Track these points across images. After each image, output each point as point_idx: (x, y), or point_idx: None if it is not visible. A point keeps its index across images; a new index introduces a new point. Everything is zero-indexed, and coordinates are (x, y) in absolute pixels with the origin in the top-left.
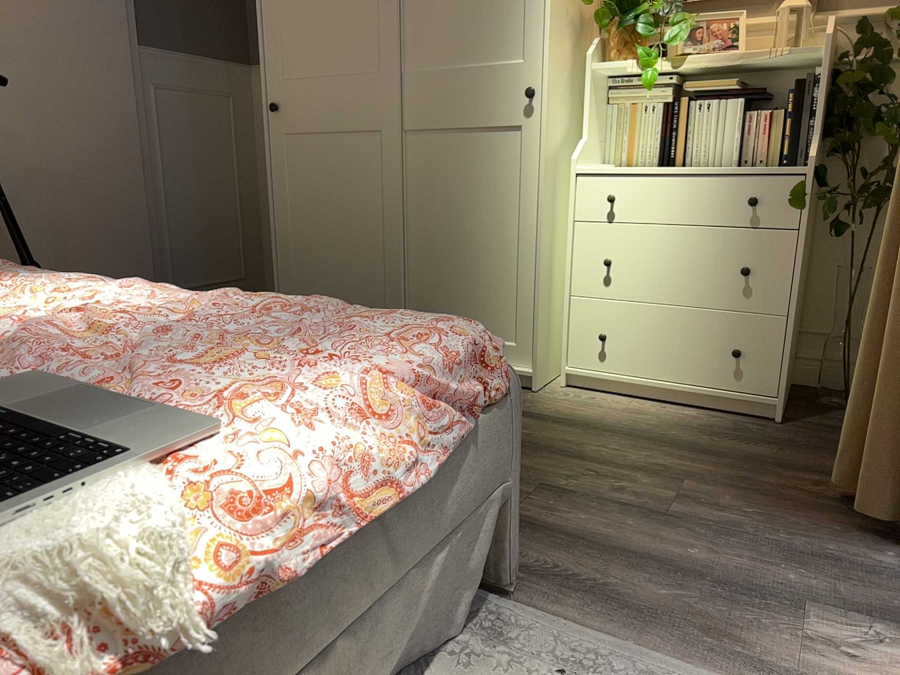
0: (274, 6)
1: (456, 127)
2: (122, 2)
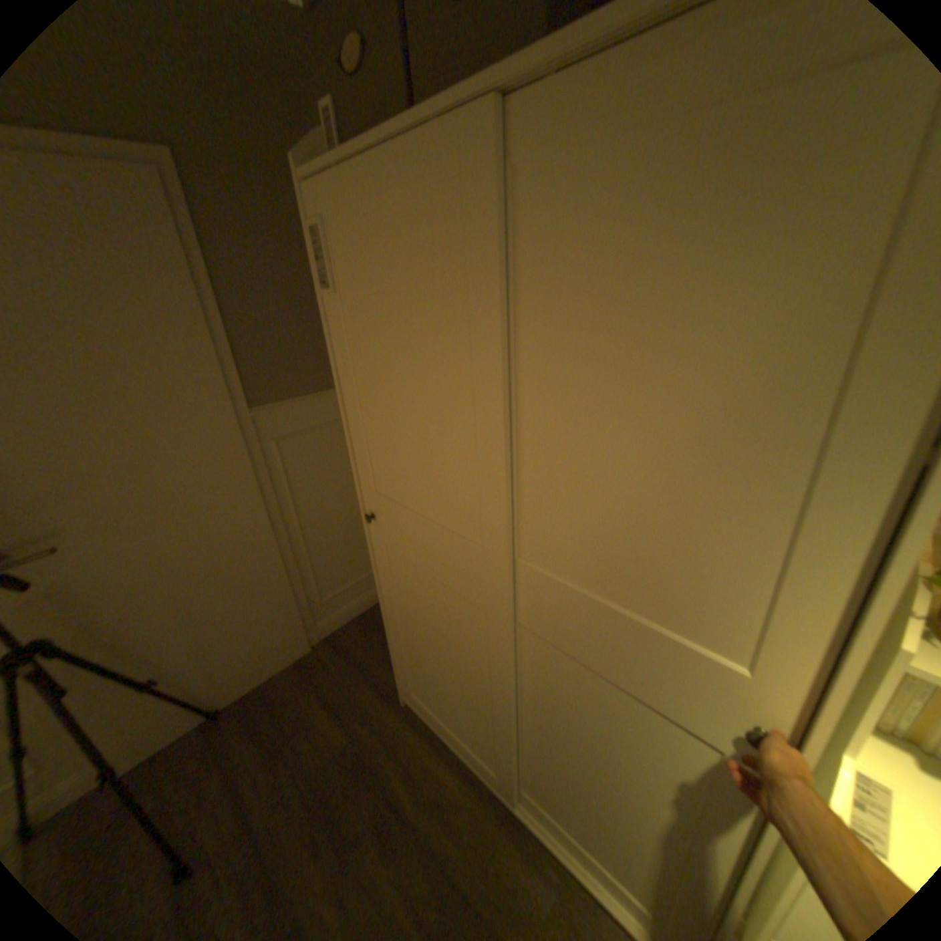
0: (355, 408)
1: (597, 671)
2: (216, 375)
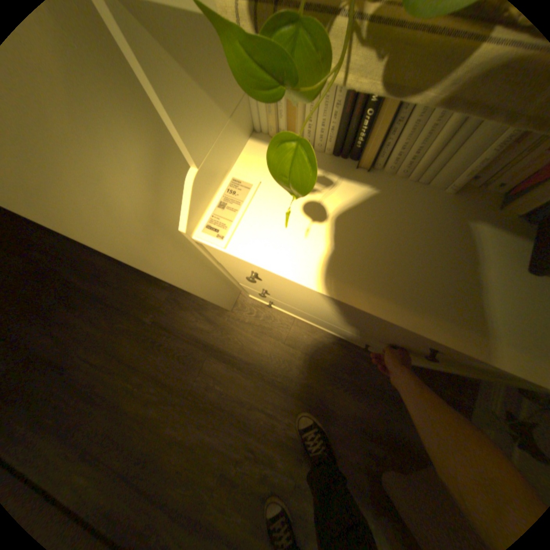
0: None
1: None
2: None
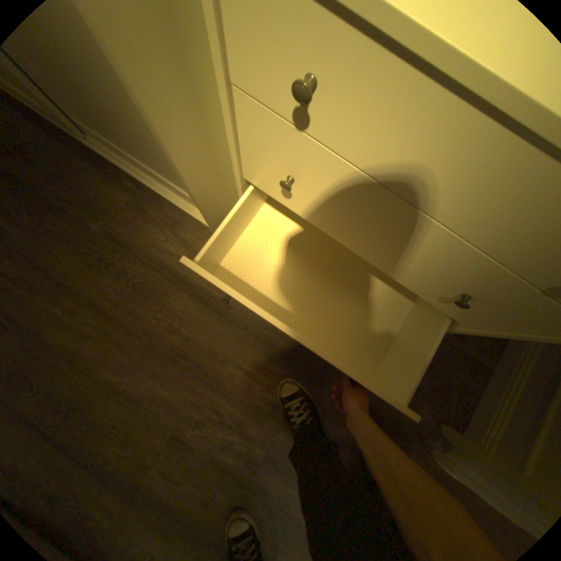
0: None
1: None
2: None
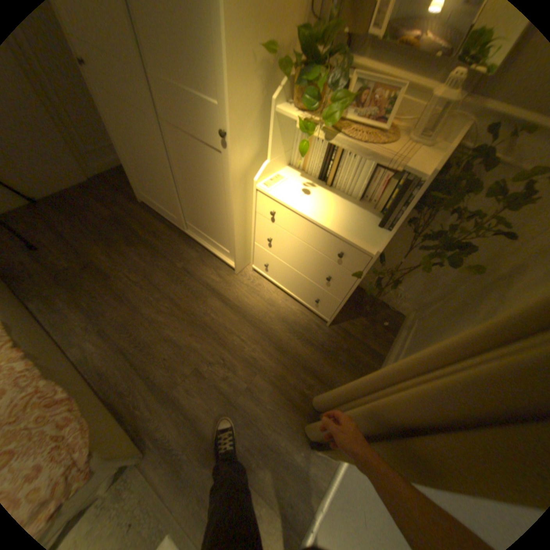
0: None
1: (187, 132)
2: None
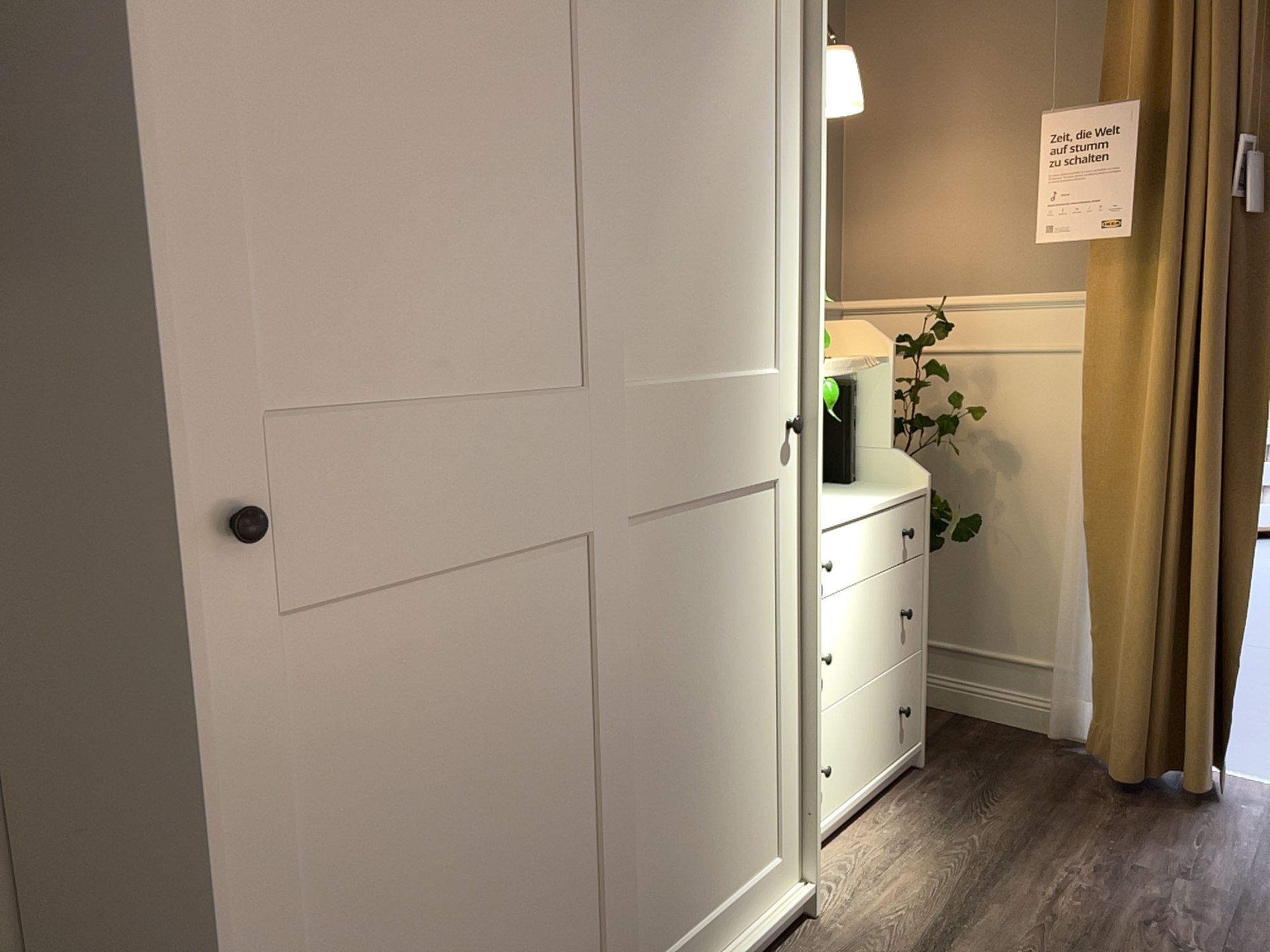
0: (255, 141)
1: (701, 496)
2: None
